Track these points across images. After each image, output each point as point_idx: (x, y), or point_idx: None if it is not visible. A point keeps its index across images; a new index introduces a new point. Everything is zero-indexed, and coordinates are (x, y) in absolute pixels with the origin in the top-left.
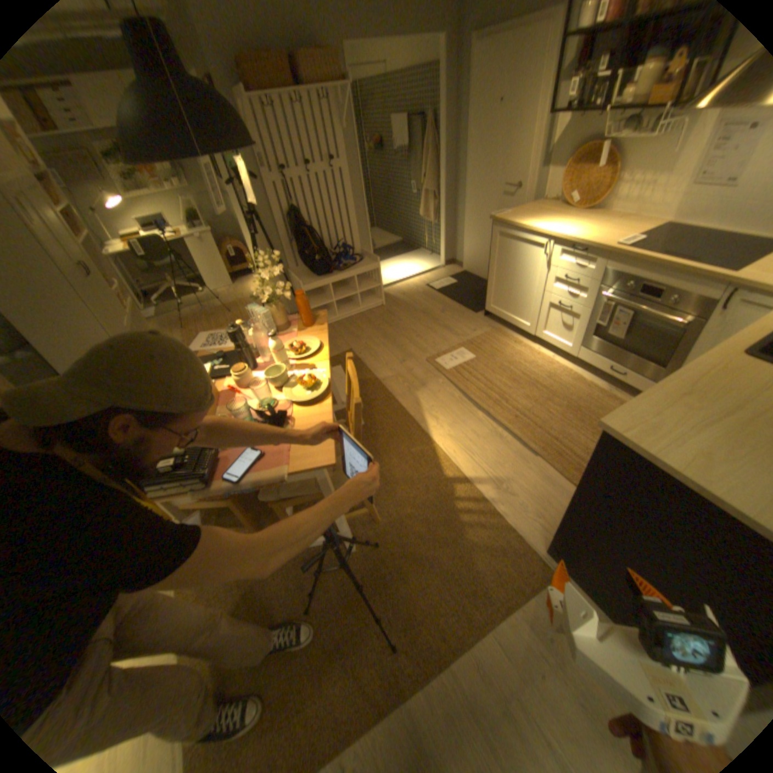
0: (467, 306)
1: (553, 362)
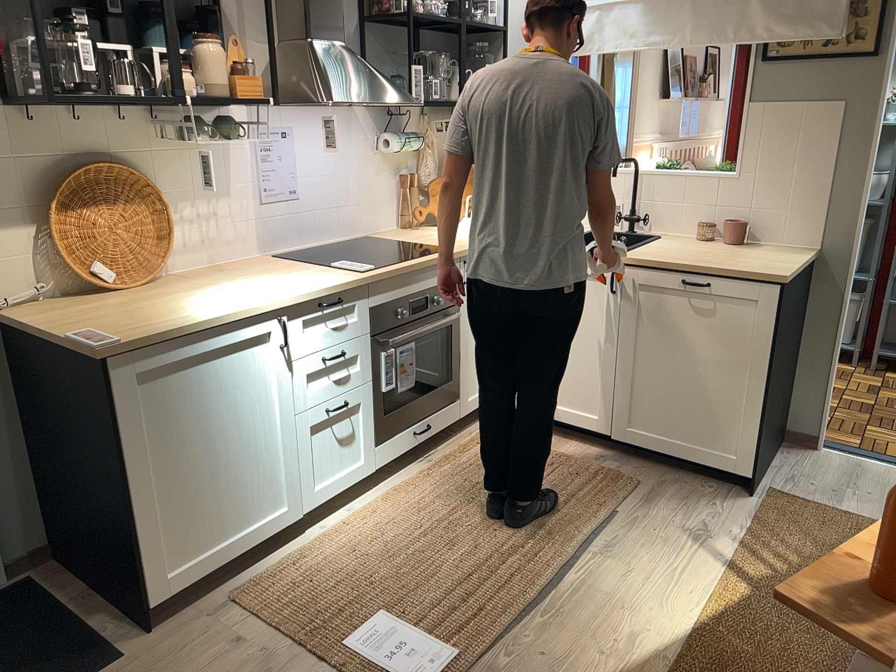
0: None
1: (373, 507)
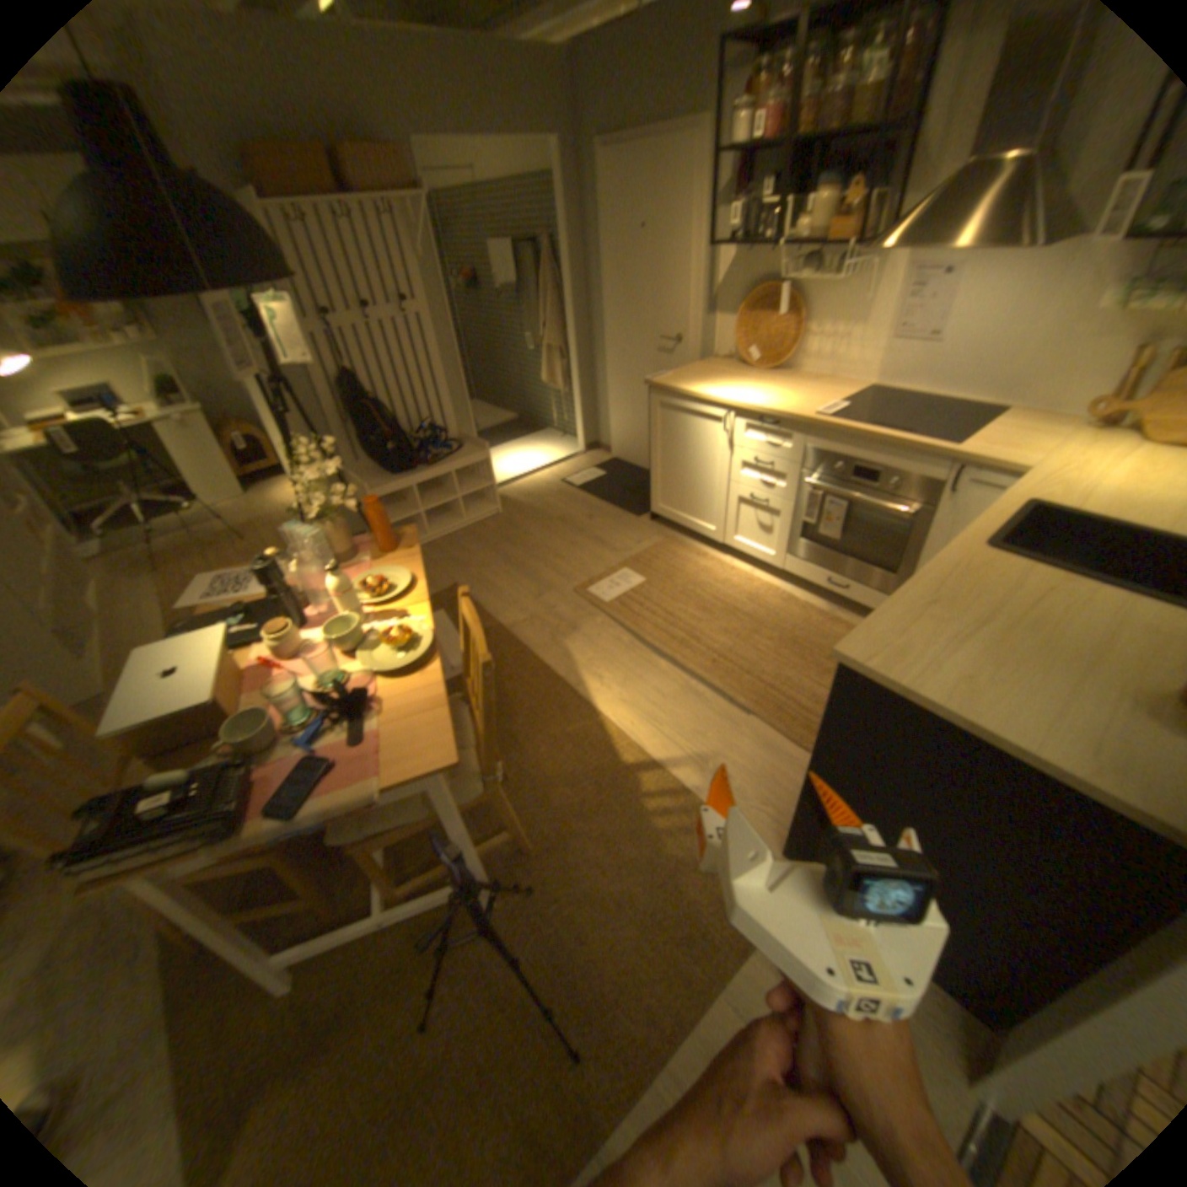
0: (624, 508)
1: (751, 579)
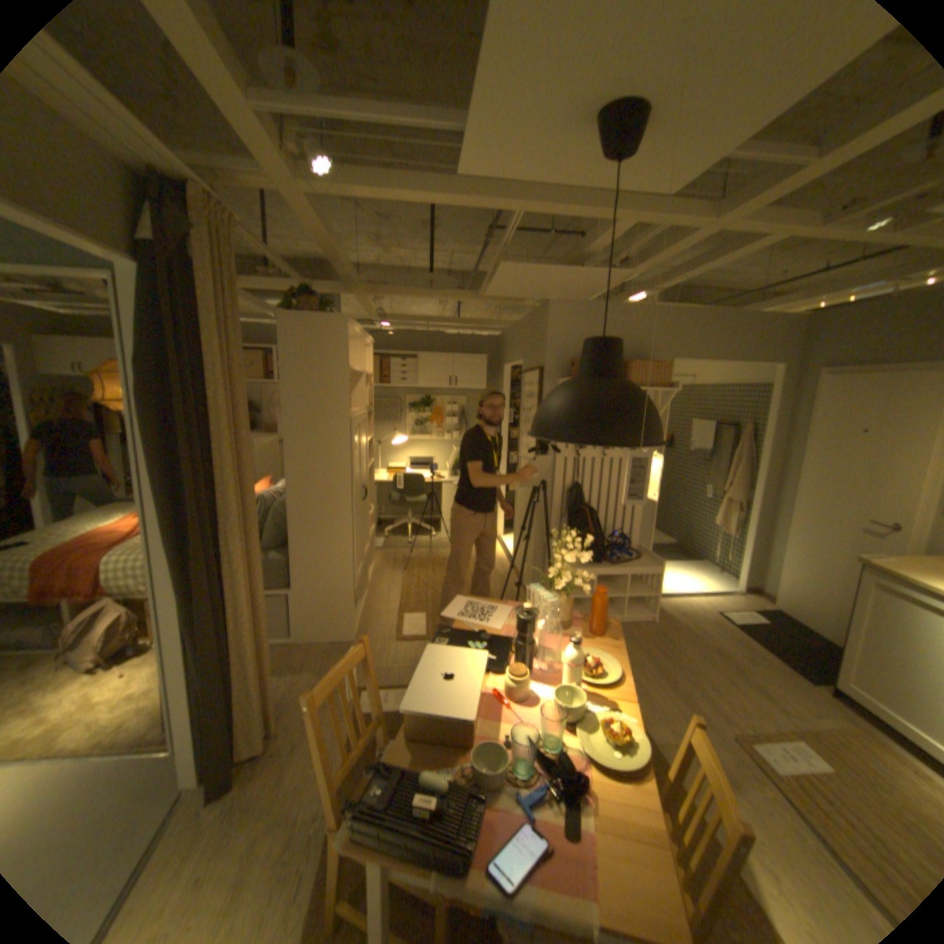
0: (797, 669)
1: None
